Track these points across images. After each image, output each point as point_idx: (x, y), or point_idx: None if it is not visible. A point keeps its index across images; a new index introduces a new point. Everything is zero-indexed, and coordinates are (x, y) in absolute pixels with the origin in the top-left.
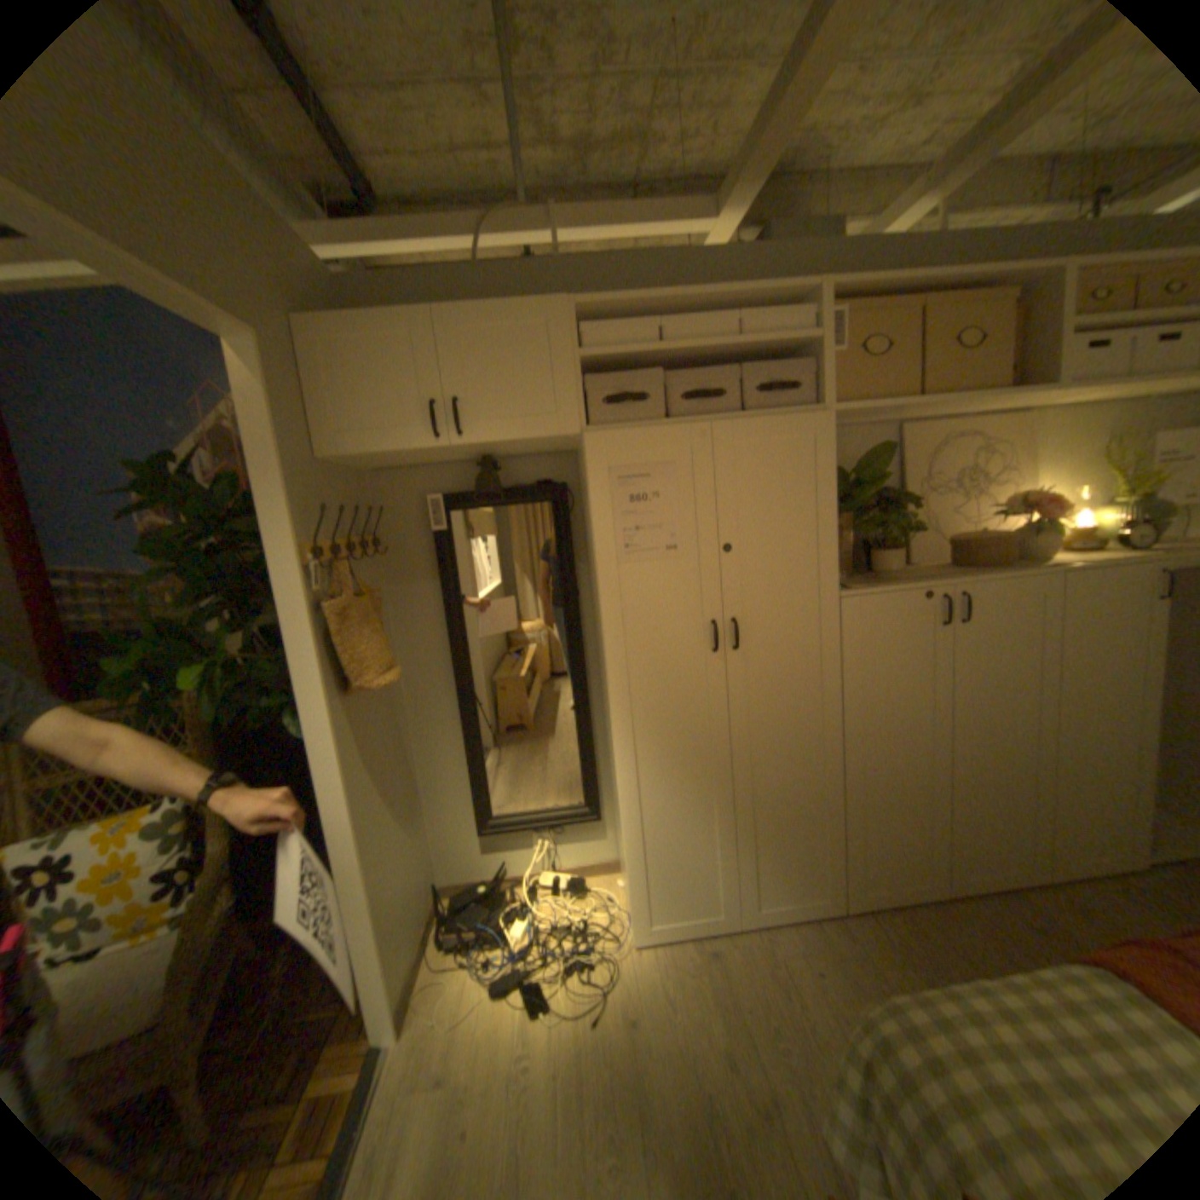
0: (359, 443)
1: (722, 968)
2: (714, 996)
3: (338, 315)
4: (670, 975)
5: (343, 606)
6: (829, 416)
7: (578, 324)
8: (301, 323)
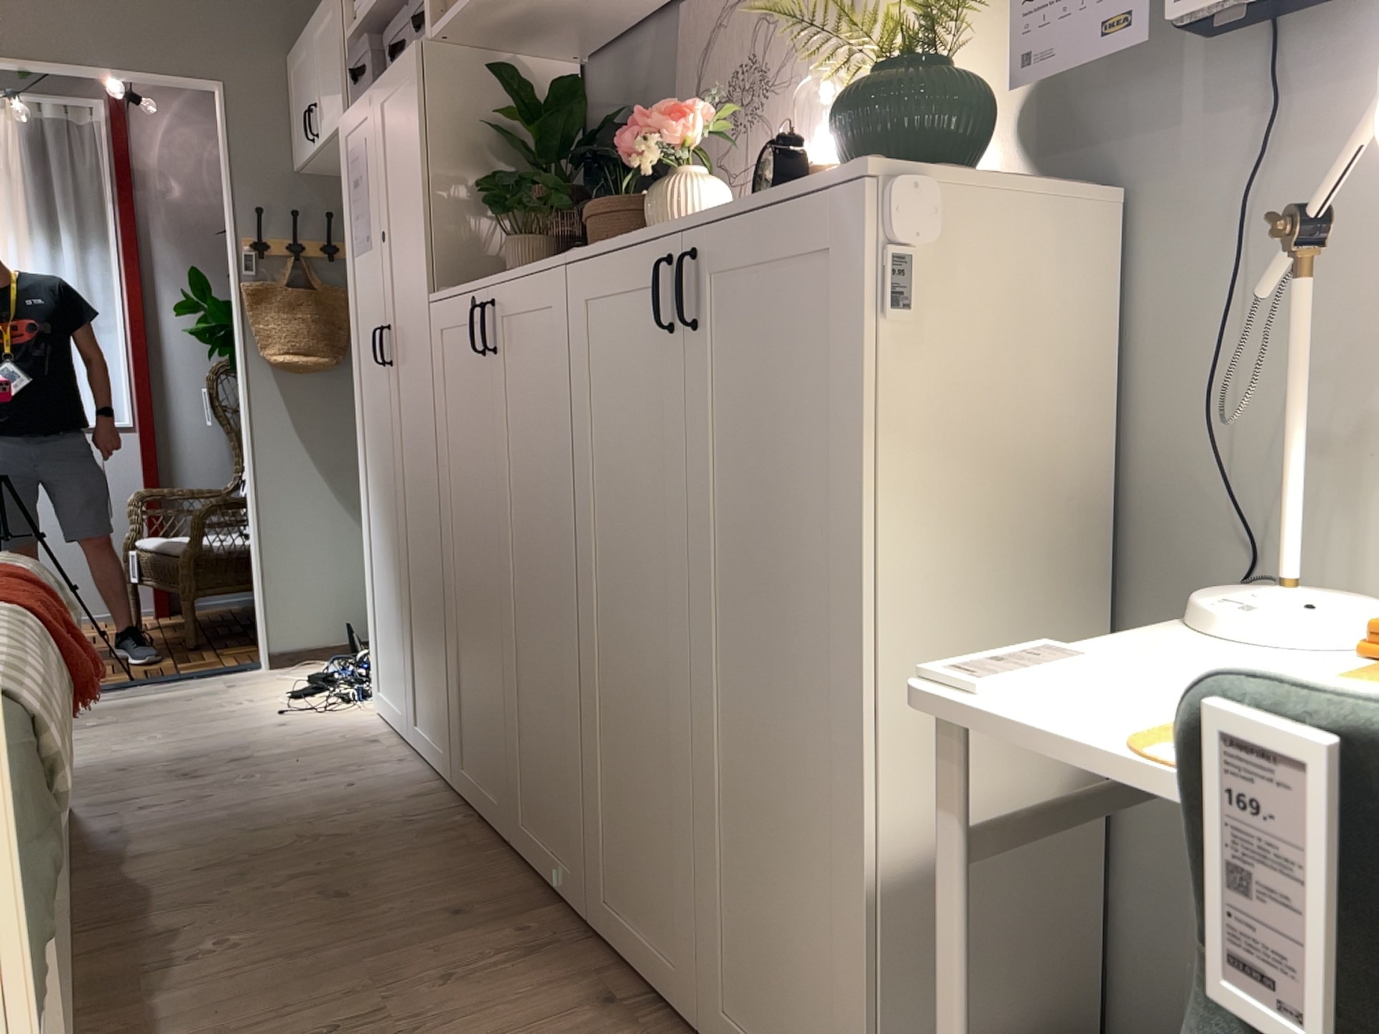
0: (300, 153)
1: (359, 746)
2: (320, 747)
3: (294, 46)
4: (346, 729)
5: (257, 287)
6: (419, 43)
7: (356, 0)
8: (288, 60)
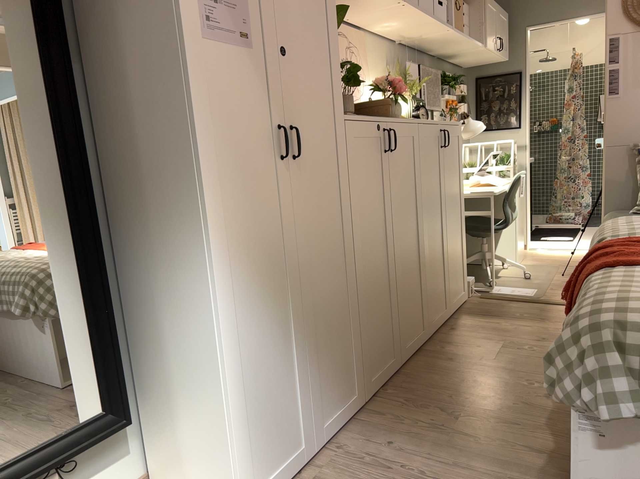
0: None
1: None
2: None
3: None
4: None
5: None
6: None
7: None
8: None
